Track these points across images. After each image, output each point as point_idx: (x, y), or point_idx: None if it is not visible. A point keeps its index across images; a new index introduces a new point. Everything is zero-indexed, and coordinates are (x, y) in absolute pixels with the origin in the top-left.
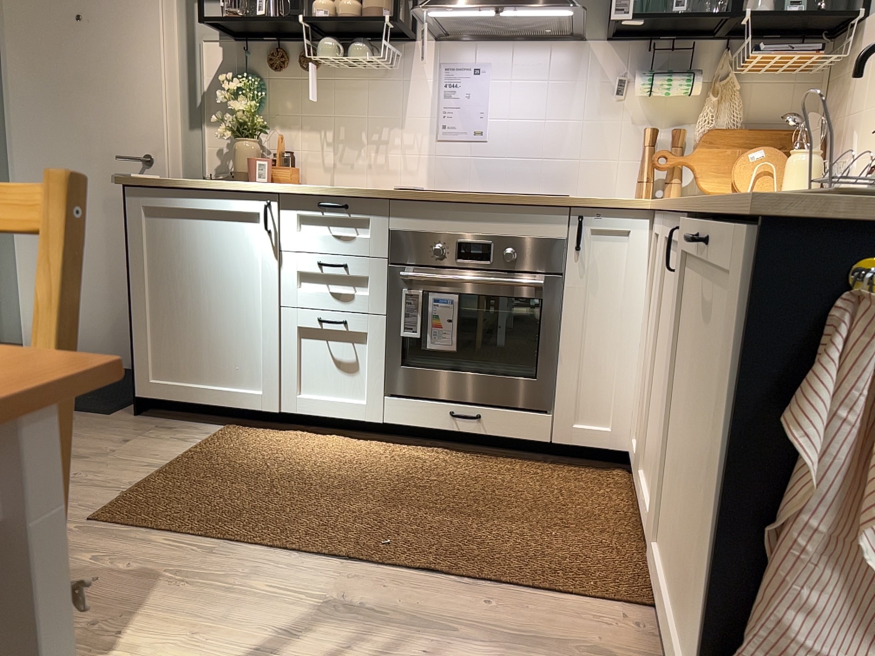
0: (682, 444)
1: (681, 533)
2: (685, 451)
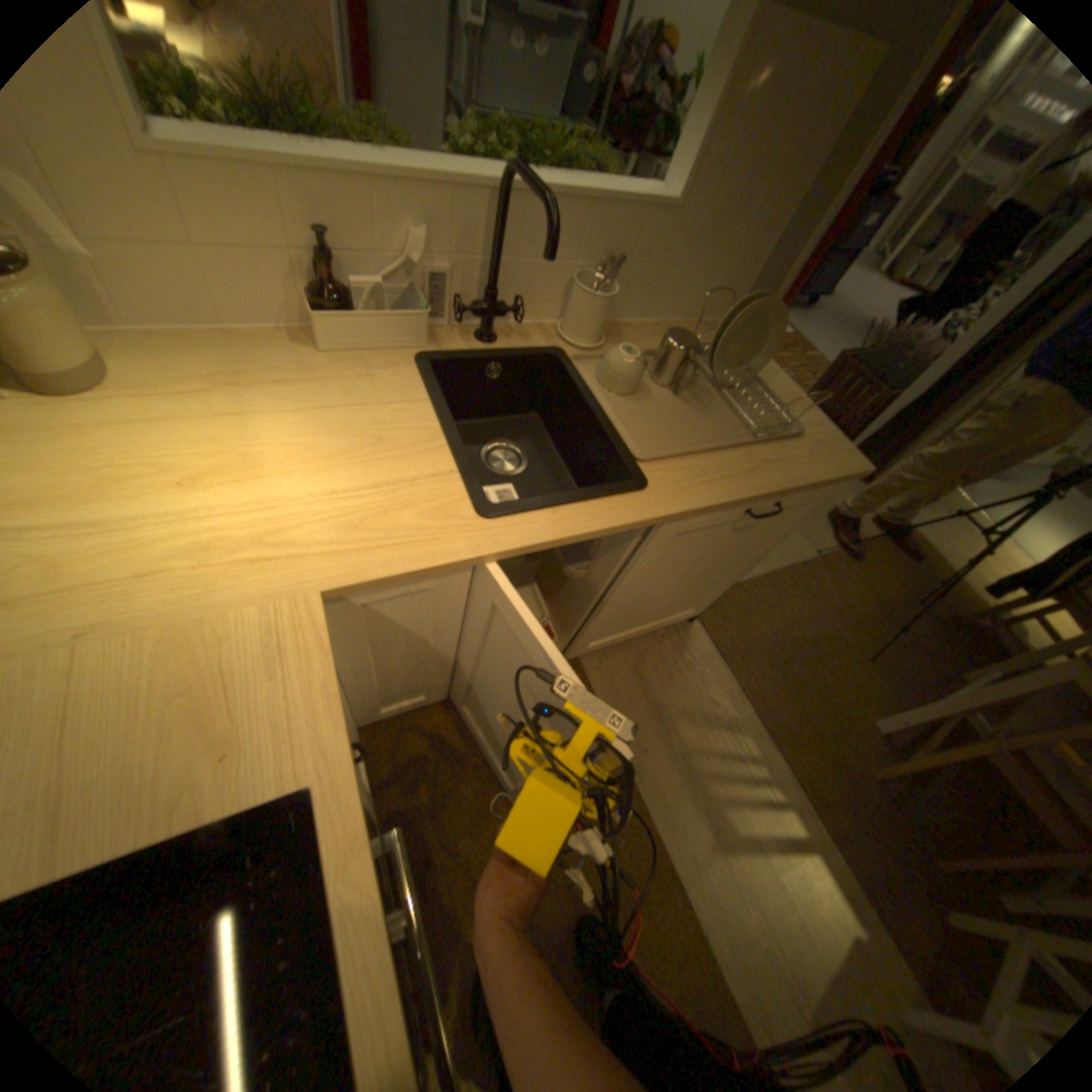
0: (636, 602)
1: (642, 616)
2: (648, 598)
